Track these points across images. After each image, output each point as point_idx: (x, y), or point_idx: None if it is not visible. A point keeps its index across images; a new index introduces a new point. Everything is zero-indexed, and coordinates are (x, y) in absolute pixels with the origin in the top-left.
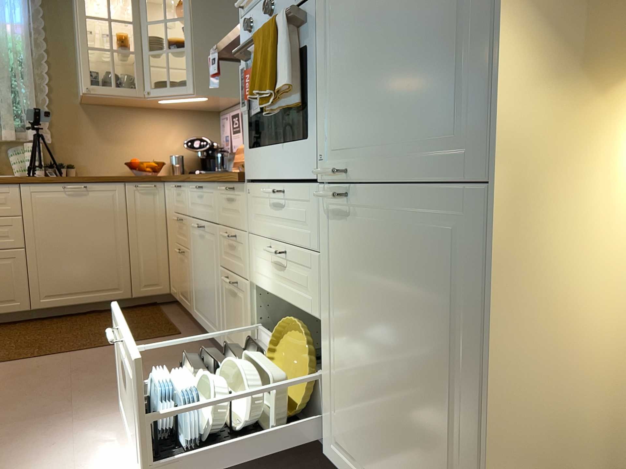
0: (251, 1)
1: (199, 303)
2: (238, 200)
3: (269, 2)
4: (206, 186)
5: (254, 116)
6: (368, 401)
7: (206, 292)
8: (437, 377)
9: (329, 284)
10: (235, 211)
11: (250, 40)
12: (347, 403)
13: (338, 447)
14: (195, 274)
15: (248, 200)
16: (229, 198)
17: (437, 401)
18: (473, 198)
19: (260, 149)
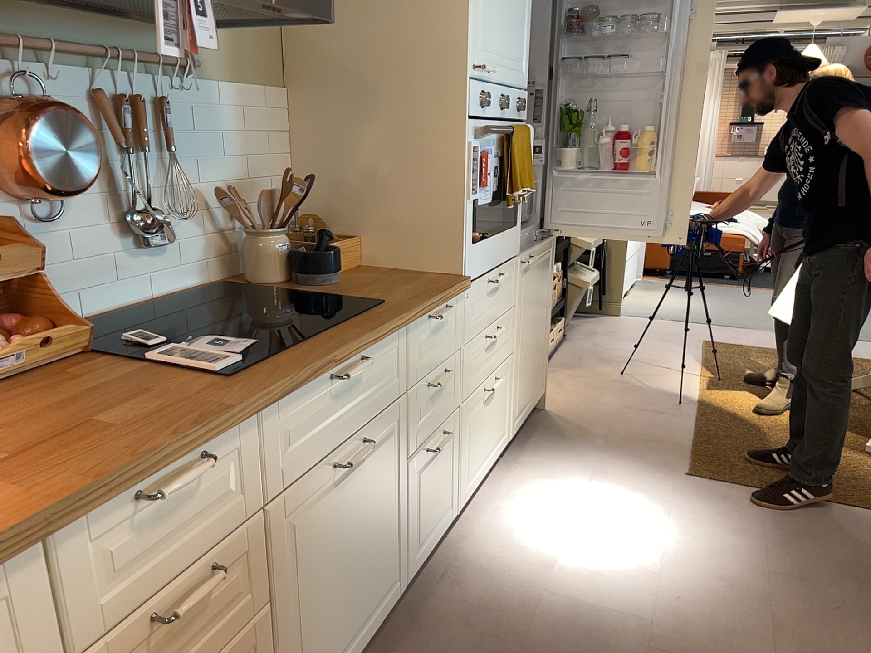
0: (482, 75)
1: (329, 646)
2: (451, 316)
3: (509, 104)
4: (380, 346)
5: (477, 206)
6: (527, 363)
7: (364, 566)
8: (542, 317)
9: (518, 319)
10: (444, 337)
11: (507, 133)
12: (520, 381)
13: (515, 417)
14: (309, 611)
15: (464, 307)
16: (434, 326)
17: (542, 327)
18: (551, 241)
19: (482, 242)
